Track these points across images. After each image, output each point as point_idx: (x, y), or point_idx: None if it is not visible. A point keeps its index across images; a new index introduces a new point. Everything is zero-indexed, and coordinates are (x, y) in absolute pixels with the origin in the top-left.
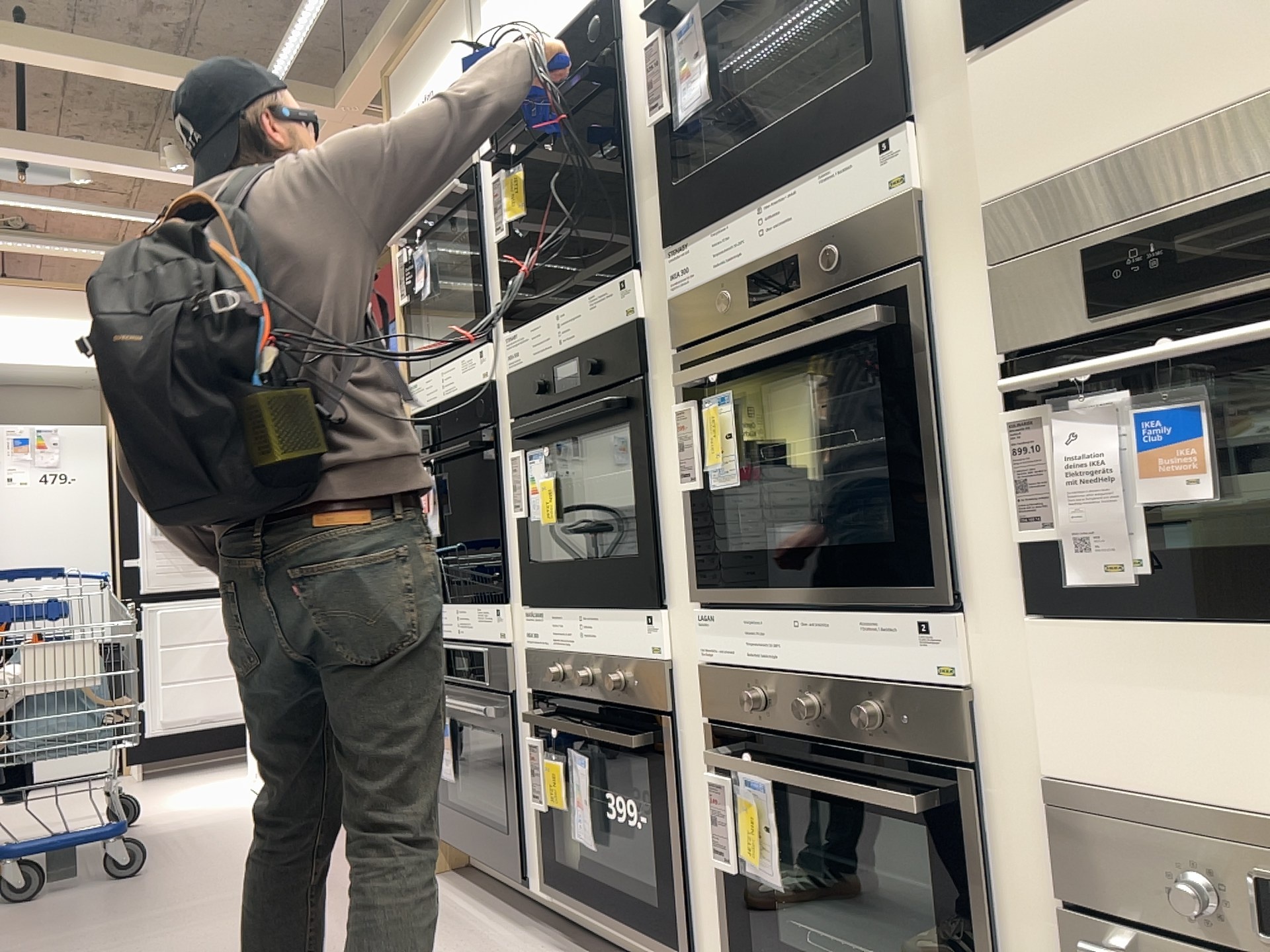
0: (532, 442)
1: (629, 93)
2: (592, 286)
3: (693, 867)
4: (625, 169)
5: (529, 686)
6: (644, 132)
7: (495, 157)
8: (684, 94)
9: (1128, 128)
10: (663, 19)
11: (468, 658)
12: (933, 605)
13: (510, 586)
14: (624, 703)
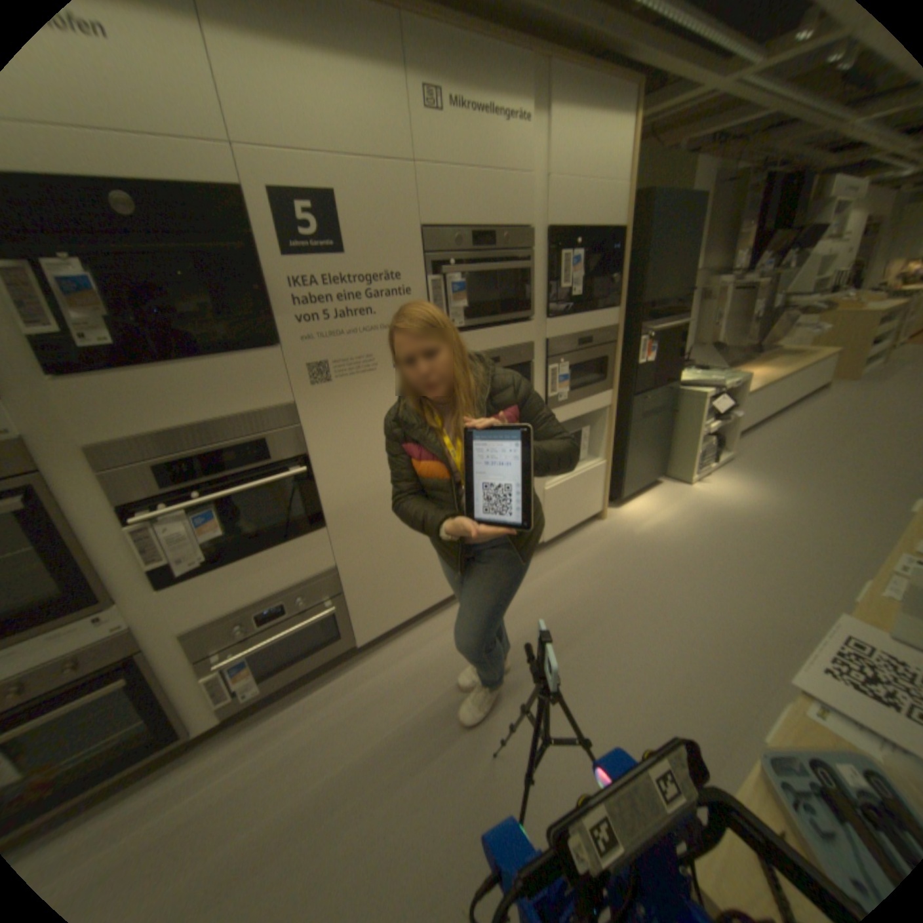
0: None
1: None
2: None
3: None
4: None
5: None
6: None
7: None
8: None
9: (160, 425)
10: None
11: None
12: (96, 612)
13: None
14: None
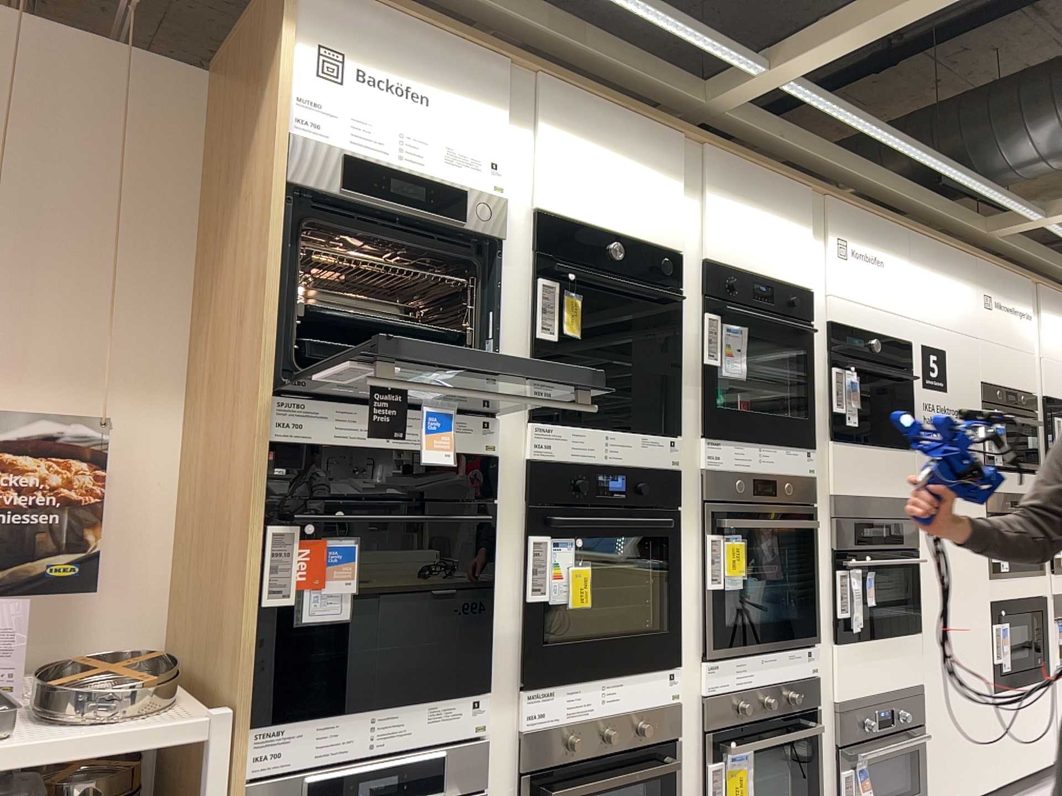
0: (562, 533)
1: (682, 326)
2: (644, 431)
3: None
4: (677, 370)
5: (507, 770)
6: (691, 358)
7: (535, 256)
8: (728, 362)
9: (862, 490)
10: (728, 316)
11: (397, 772)
12: (813, 643)
13: (492, 670)
14: (644, 742)
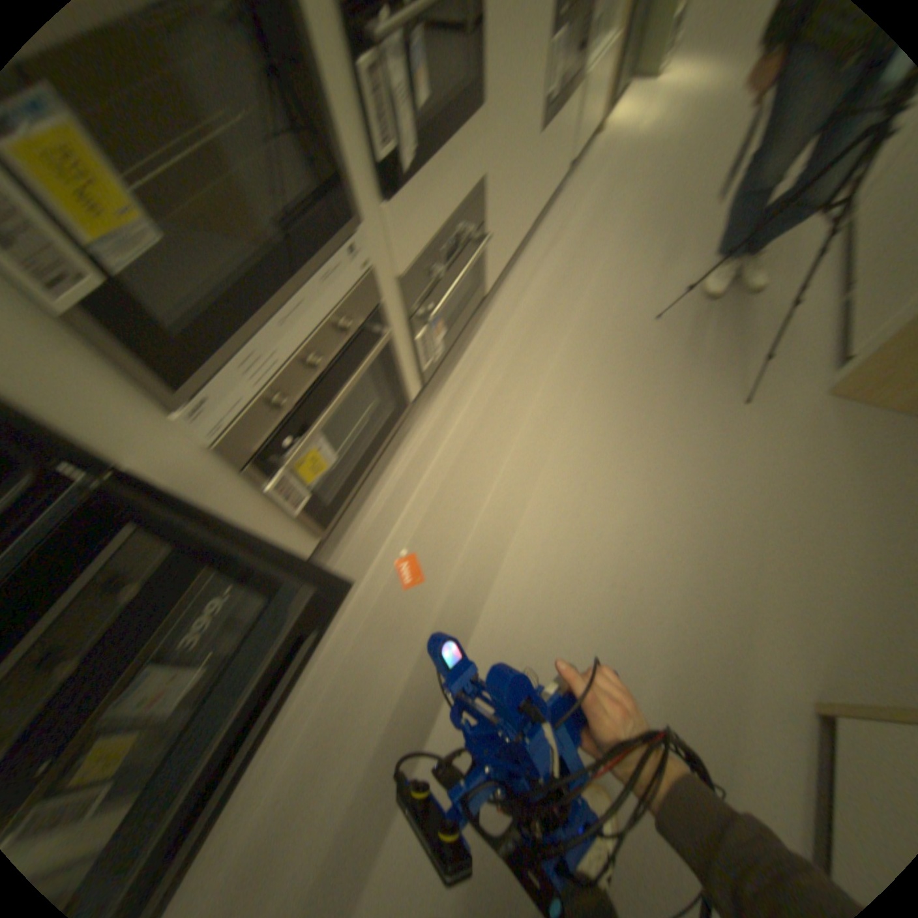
0: None
1: None
2: None
3: (269, 546)
4: None
5: None
6: None
7: None
8: None
9: None
10: None
11: None
12: (354, 229)
13: None
14: (144, 581)
